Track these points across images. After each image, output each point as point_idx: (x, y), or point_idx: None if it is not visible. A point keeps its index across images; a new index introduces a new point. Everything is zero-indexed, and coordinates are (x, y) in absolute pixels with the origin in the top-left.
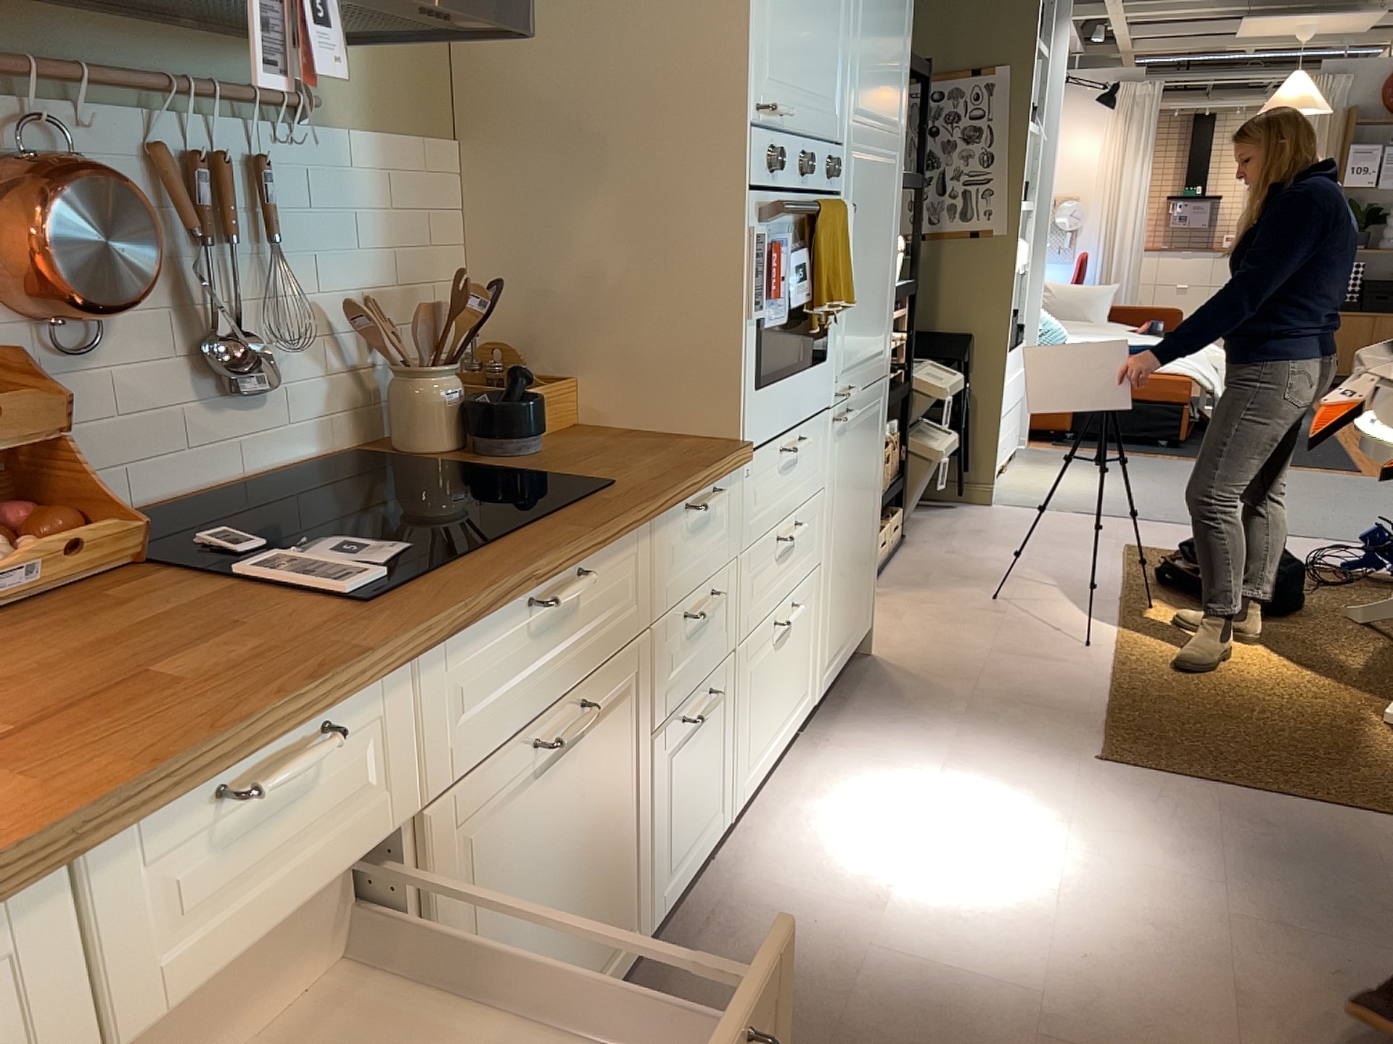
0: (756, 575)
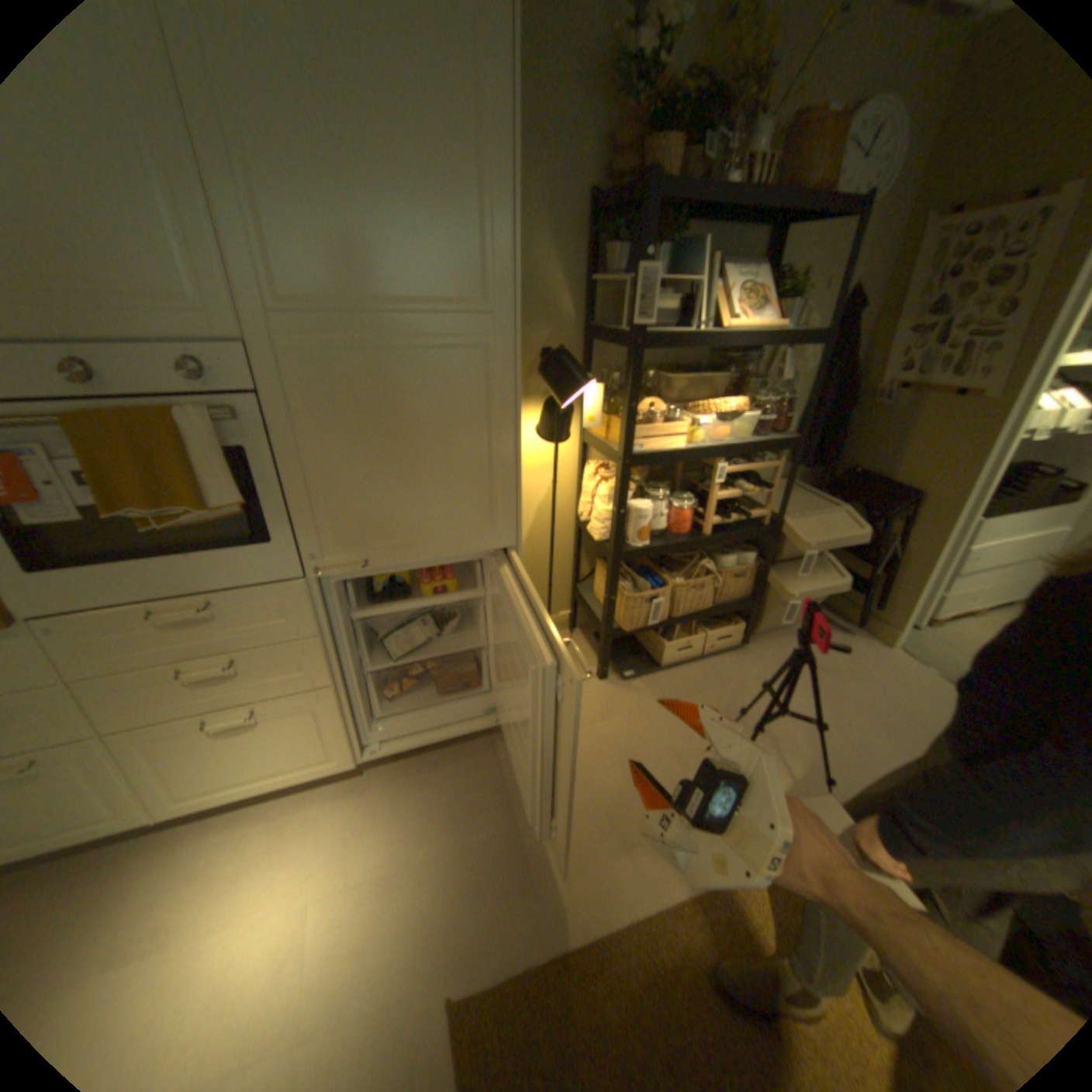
0: (125, 694)
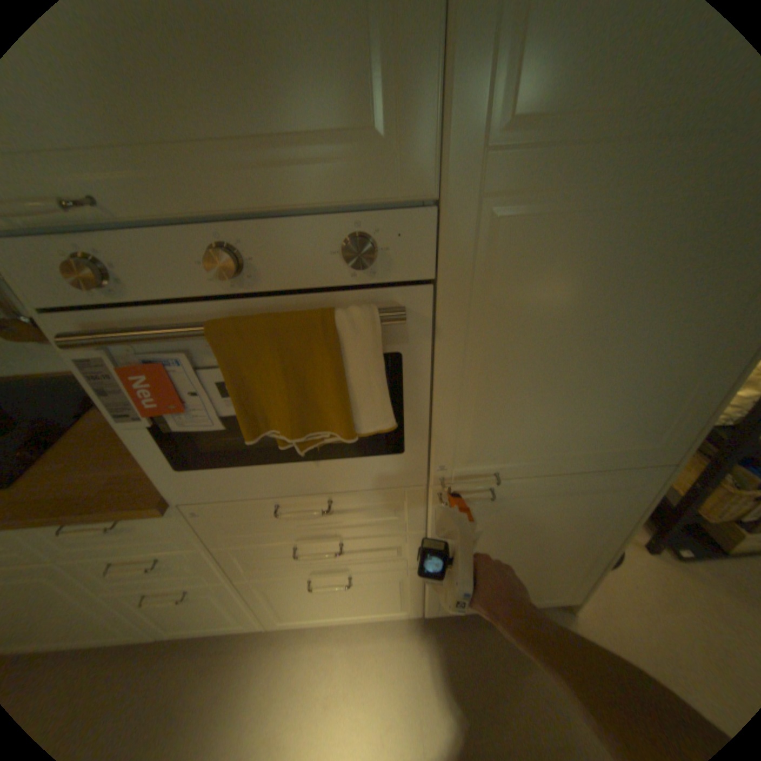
0: (252, 559)
